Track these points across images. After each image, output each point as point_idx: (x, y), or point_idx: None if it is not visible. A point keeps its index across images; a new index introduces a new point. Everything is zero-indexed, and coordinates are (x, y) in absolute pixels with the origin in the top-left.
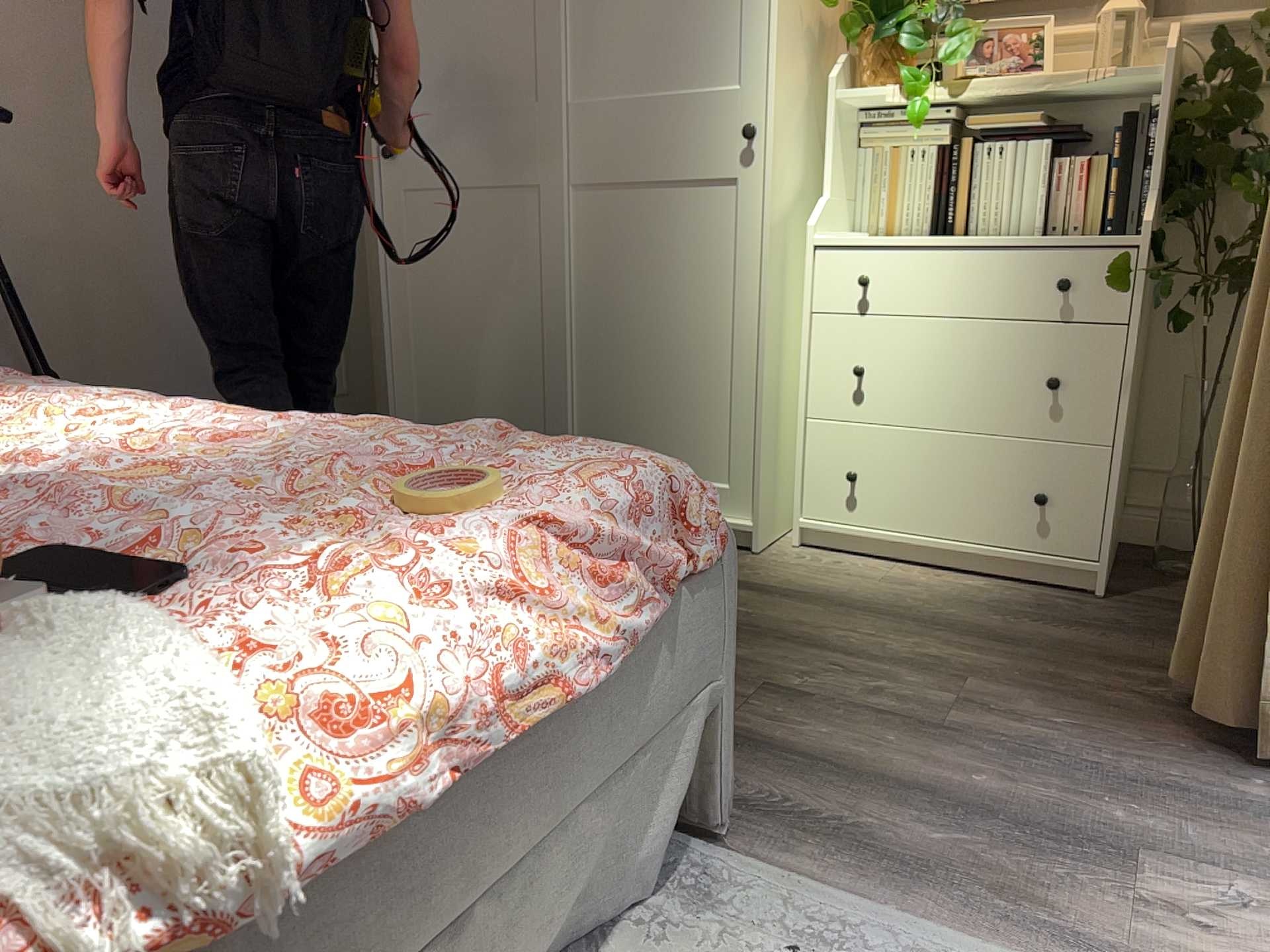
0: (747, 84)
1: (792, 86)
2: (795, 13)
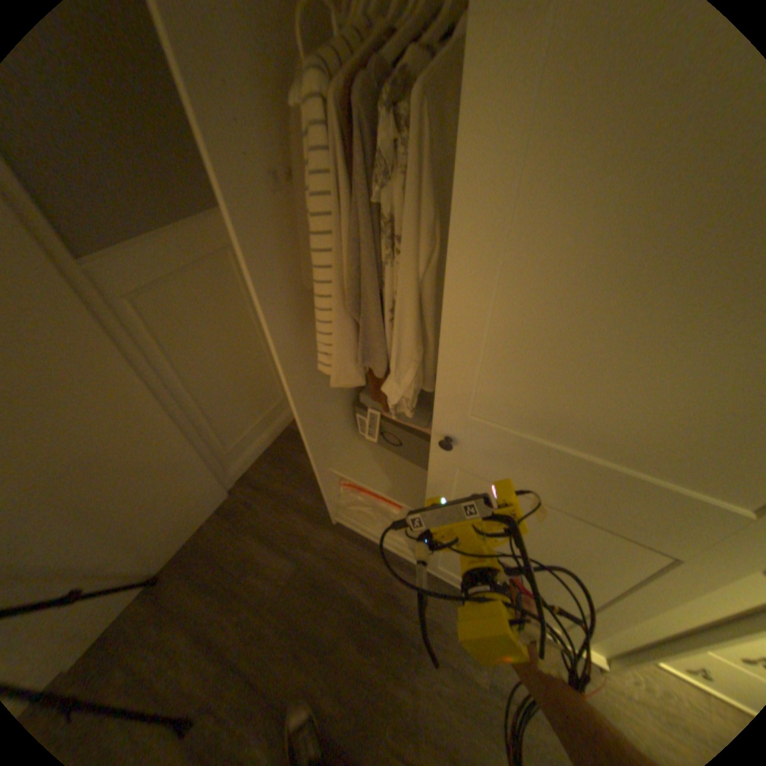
0: None
1: None
2: None
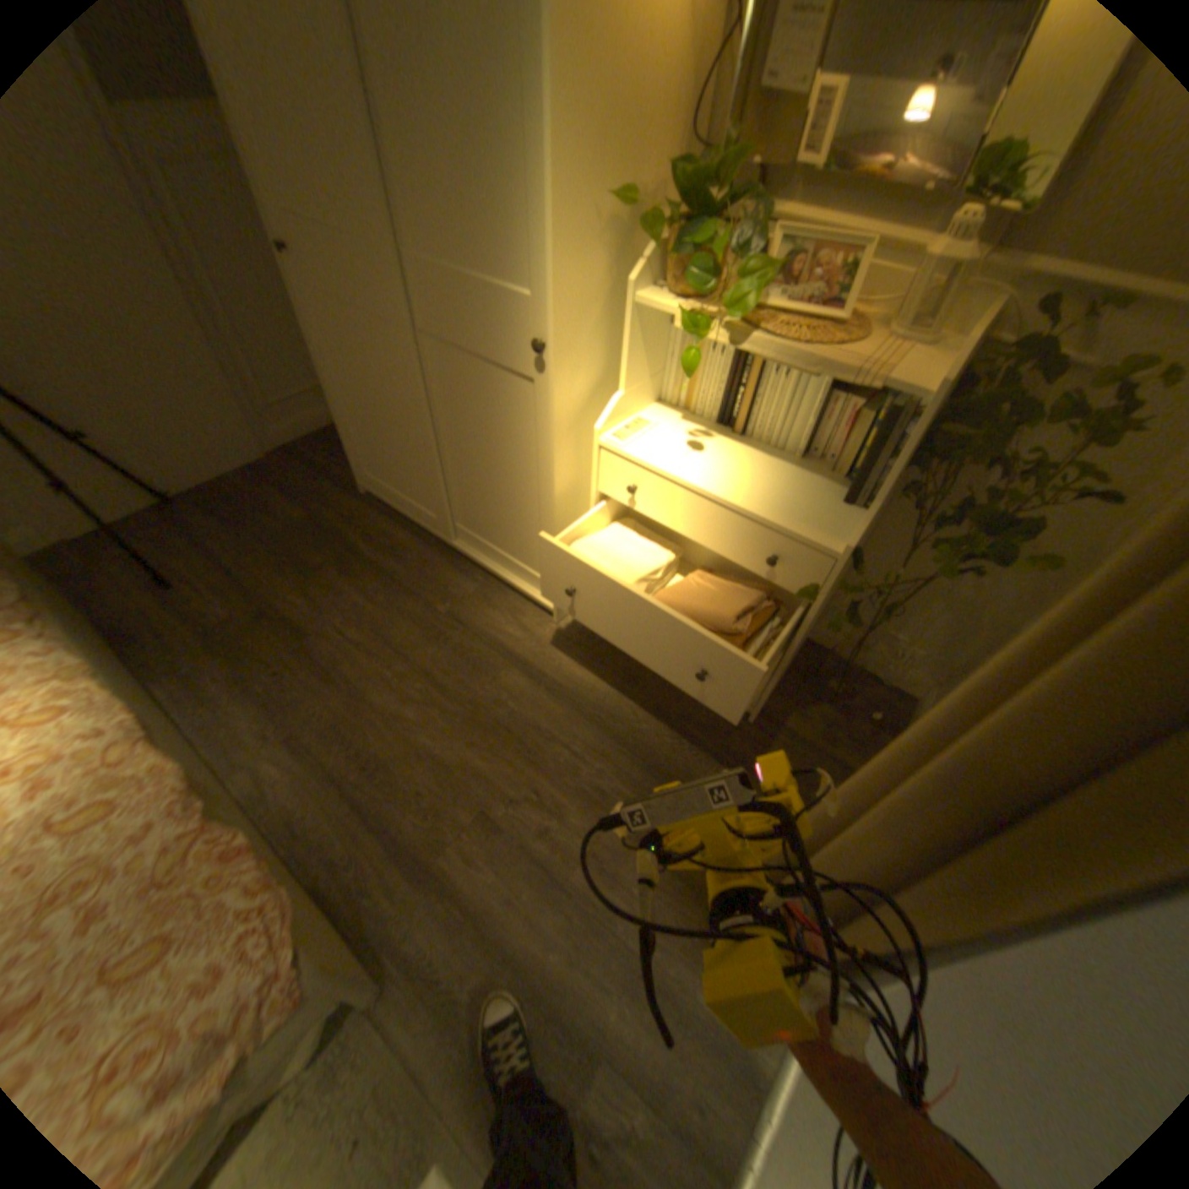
0: (537, 294)
1: (586, 294)
2: (589, 213)
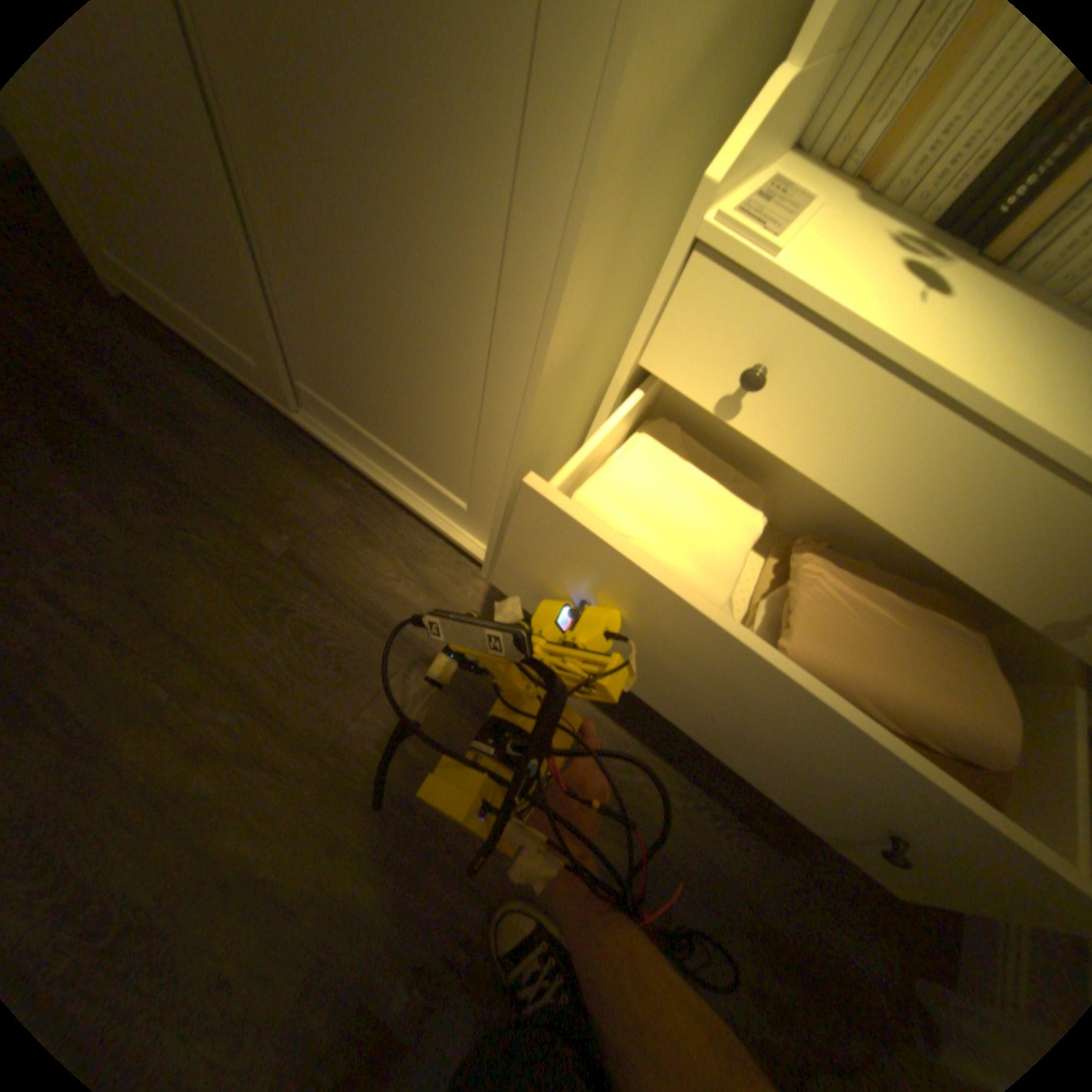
0: None
1: None
2: None
